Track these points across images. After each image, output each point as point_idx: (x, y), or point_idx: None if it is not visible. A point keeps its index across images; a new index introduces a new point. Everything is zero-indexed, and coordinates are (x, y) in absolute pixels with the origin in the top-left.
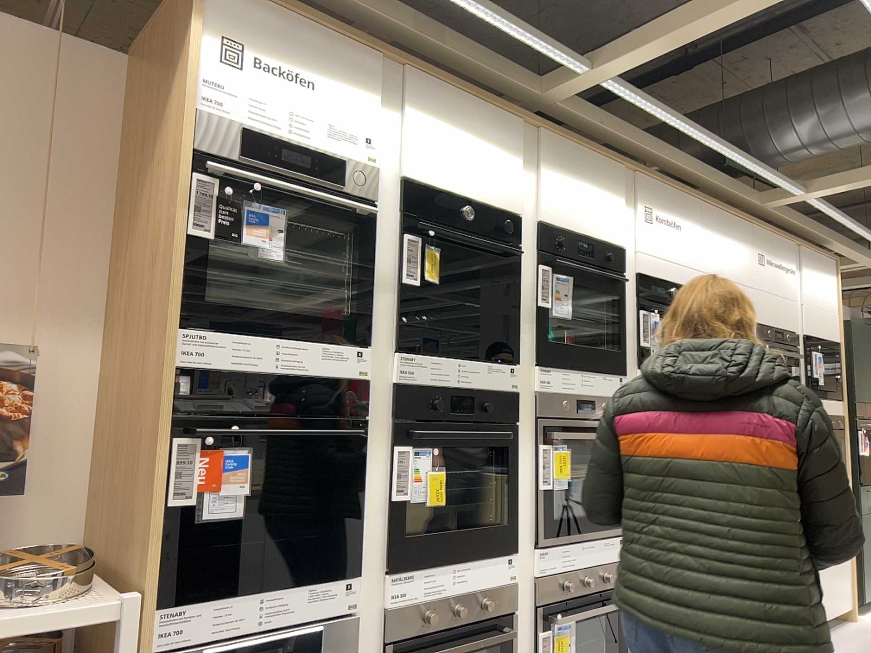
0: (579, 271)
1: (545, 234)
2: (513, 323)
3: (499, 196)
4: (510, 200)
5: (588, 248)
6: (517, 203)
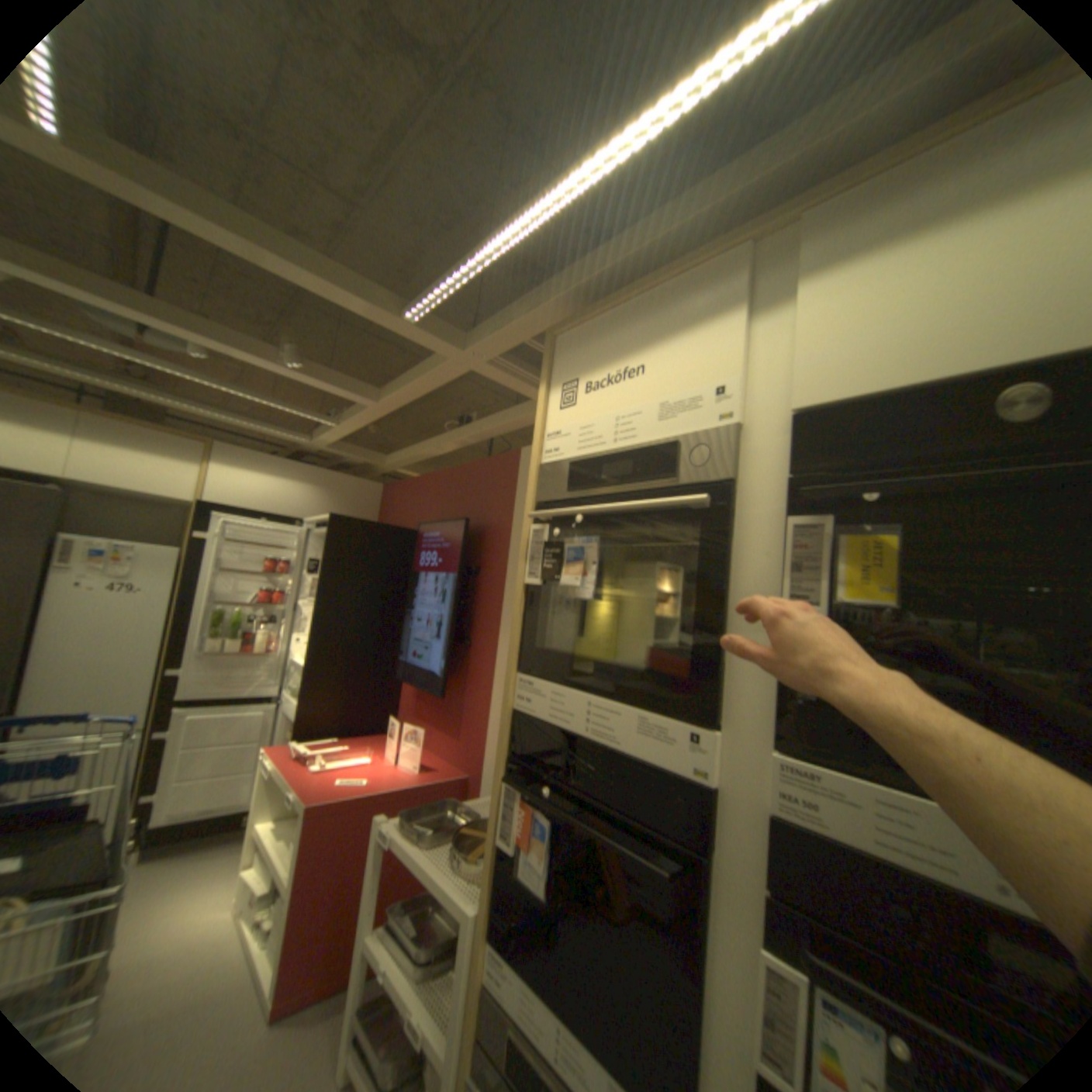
0: None
1: None
2: None
3: None
4: None
5: None
6: None
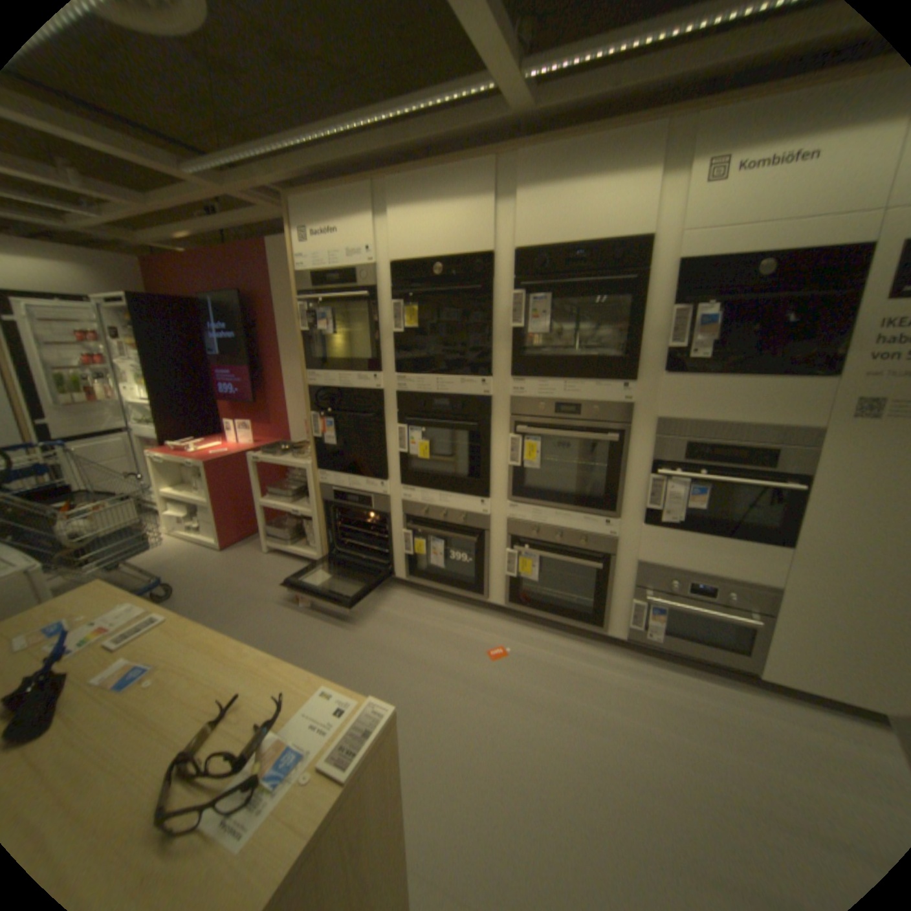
0: (558, 286)
1: (528, 258)
2: (489, 347)
3: (469, 241)
4: (481, 240)
5: (593, 252)
6: (489, 239)
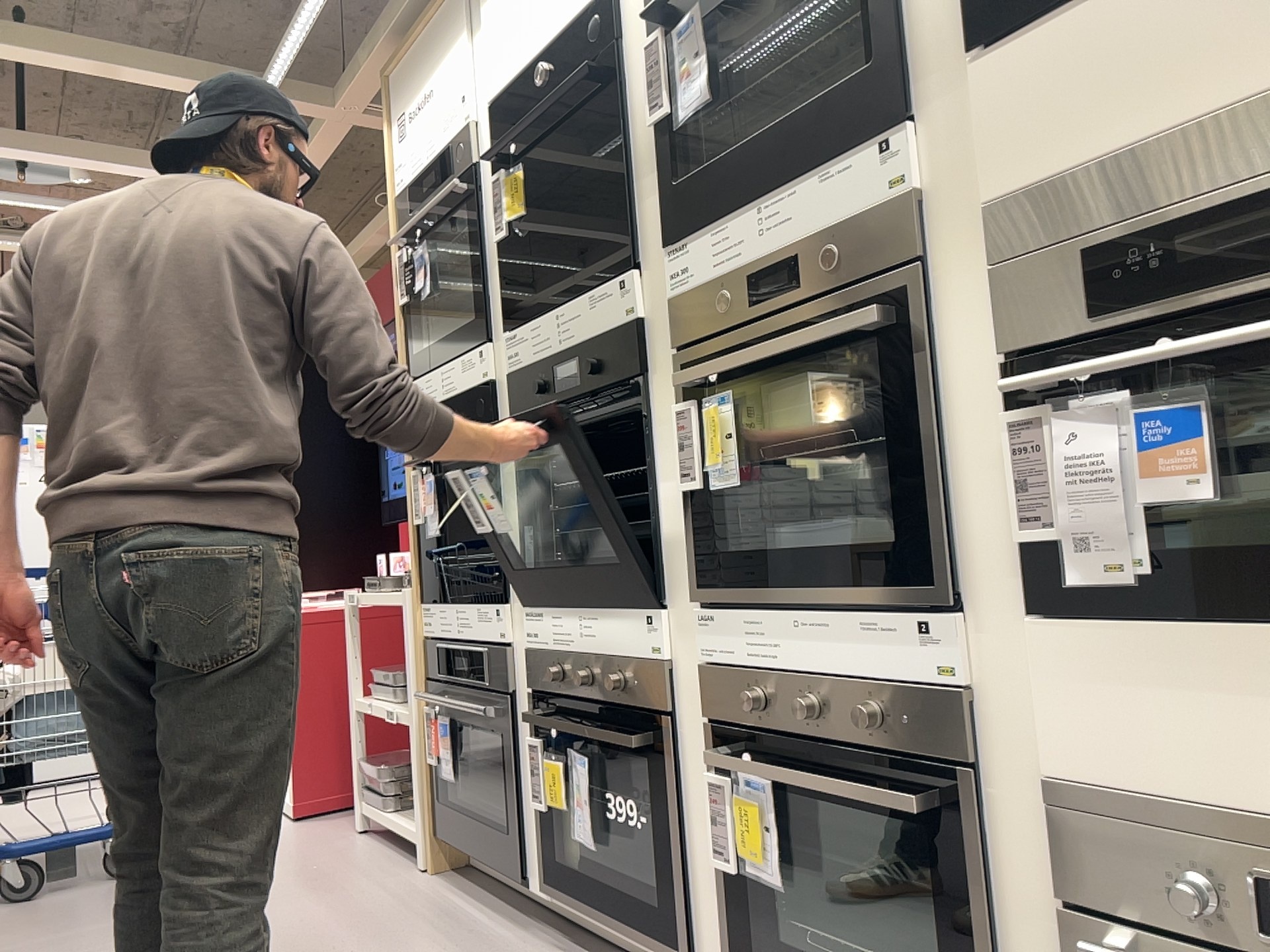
0: None
1: None
2: (627, 192)
3: None
4: None
5: None
6: None
